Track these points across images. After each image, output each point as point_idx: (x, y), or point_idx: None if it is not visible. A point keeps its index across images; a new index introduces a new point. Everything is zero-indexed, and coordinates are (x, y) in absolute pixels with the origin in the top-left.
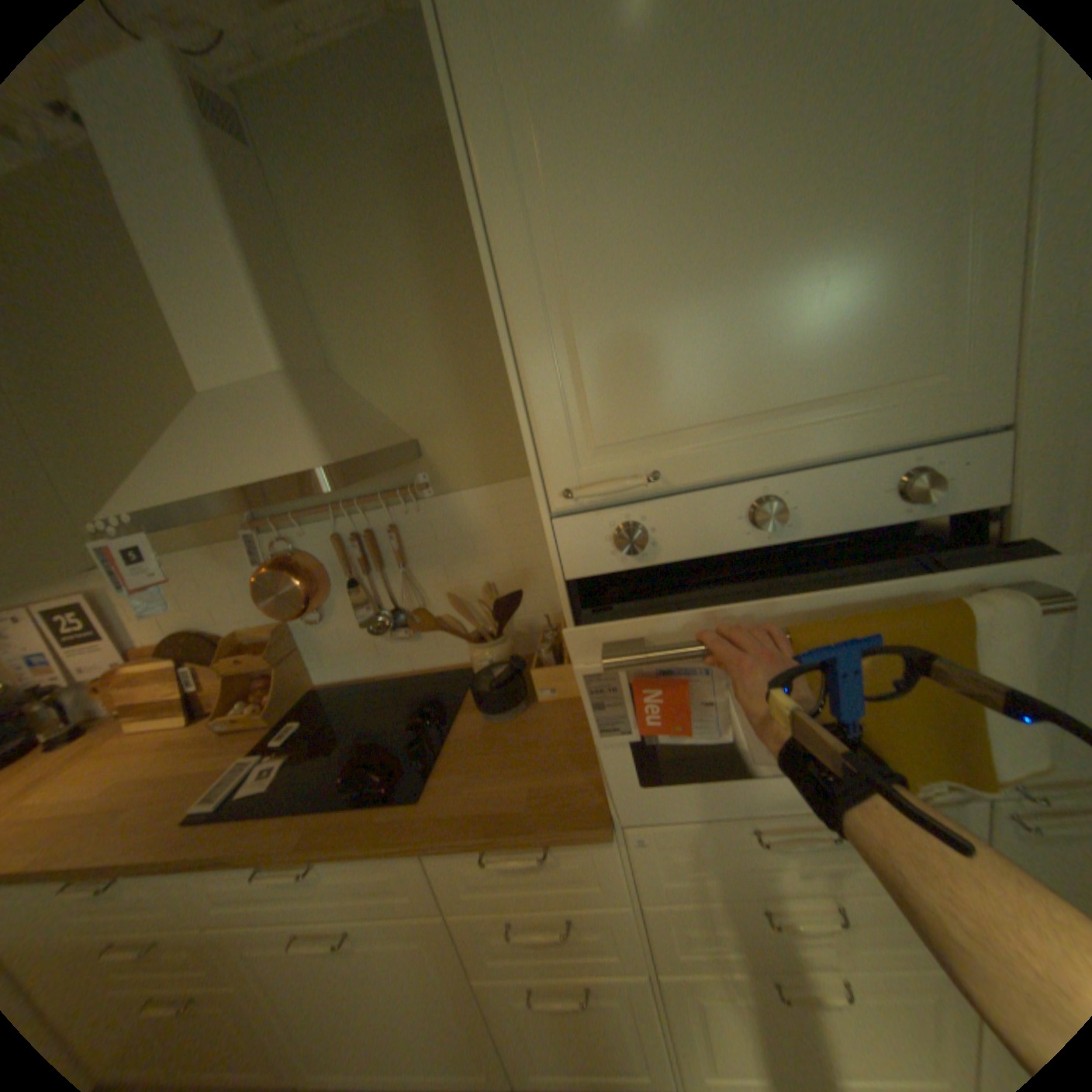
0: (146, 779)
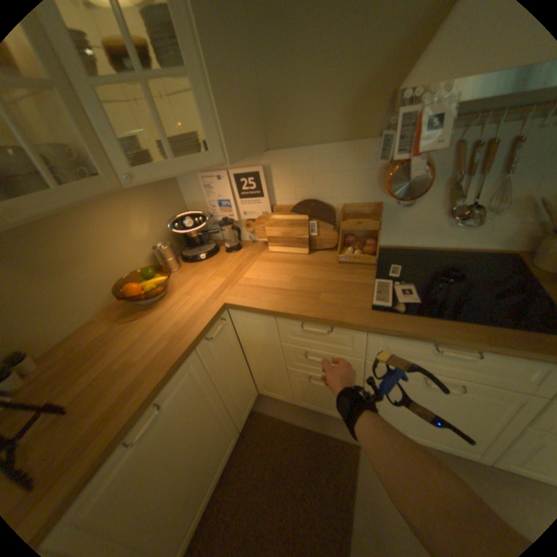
0: (313, 278)
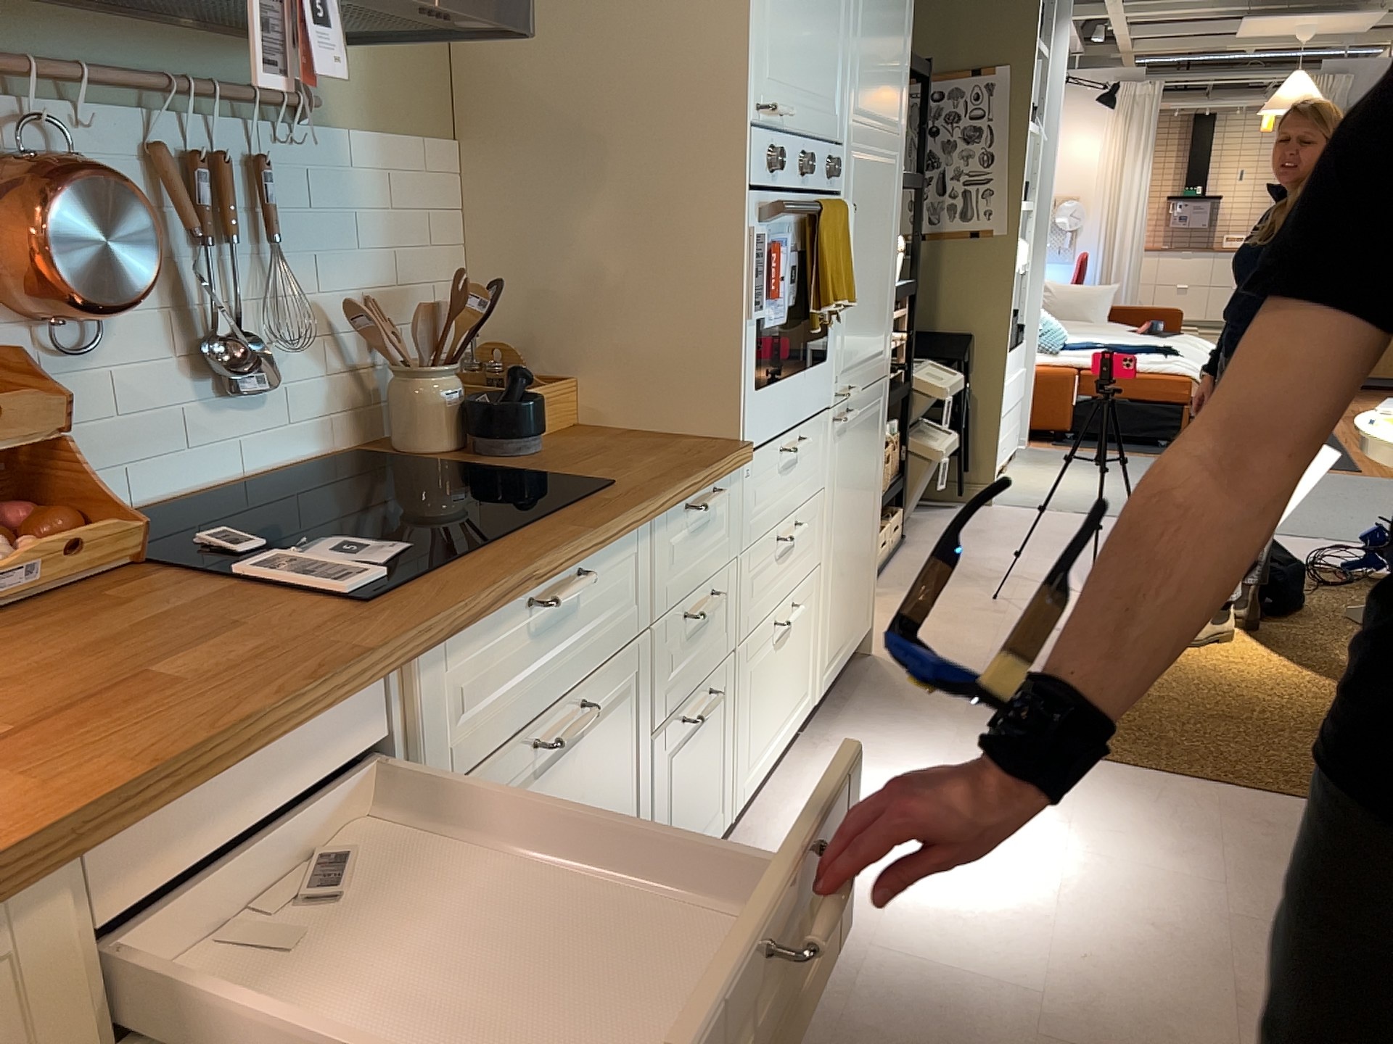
0: None
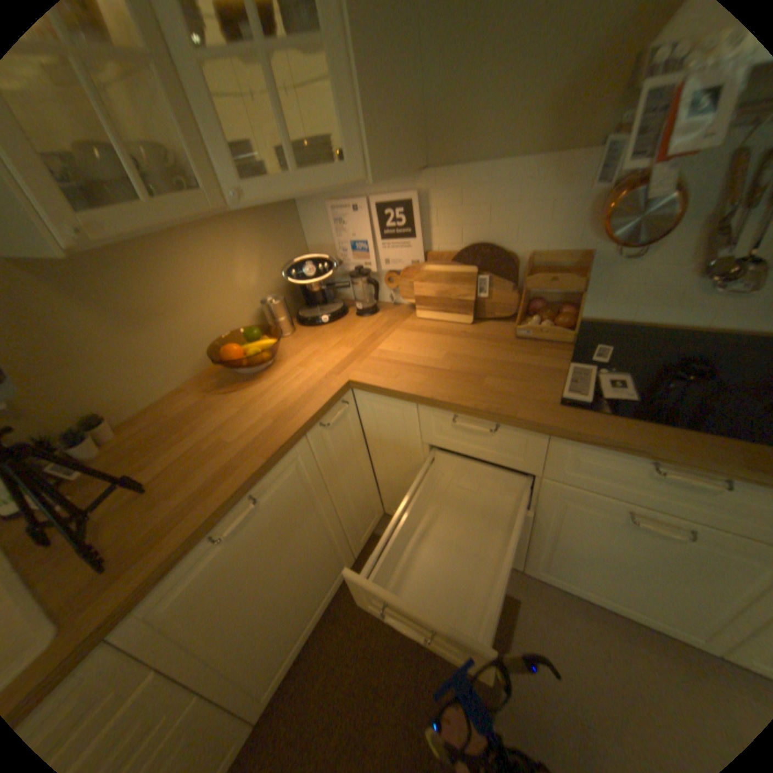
0: (477, 356)
